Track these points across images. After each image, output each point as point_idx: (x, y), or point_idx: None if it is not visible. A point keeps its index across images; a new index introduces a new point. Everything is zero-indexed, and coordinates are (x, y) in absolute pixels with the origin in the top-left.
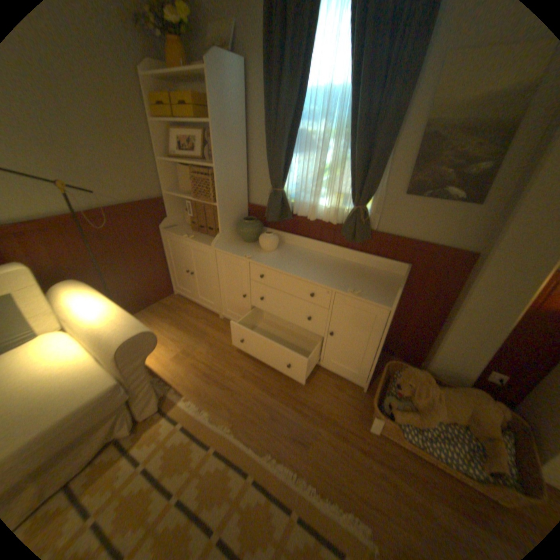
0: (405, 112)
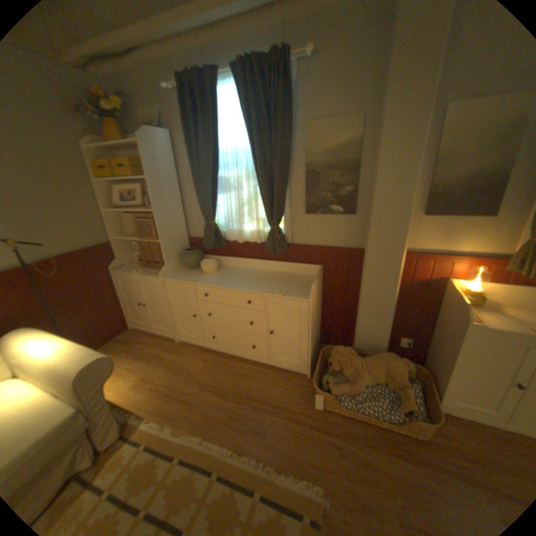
0: (288, 159)
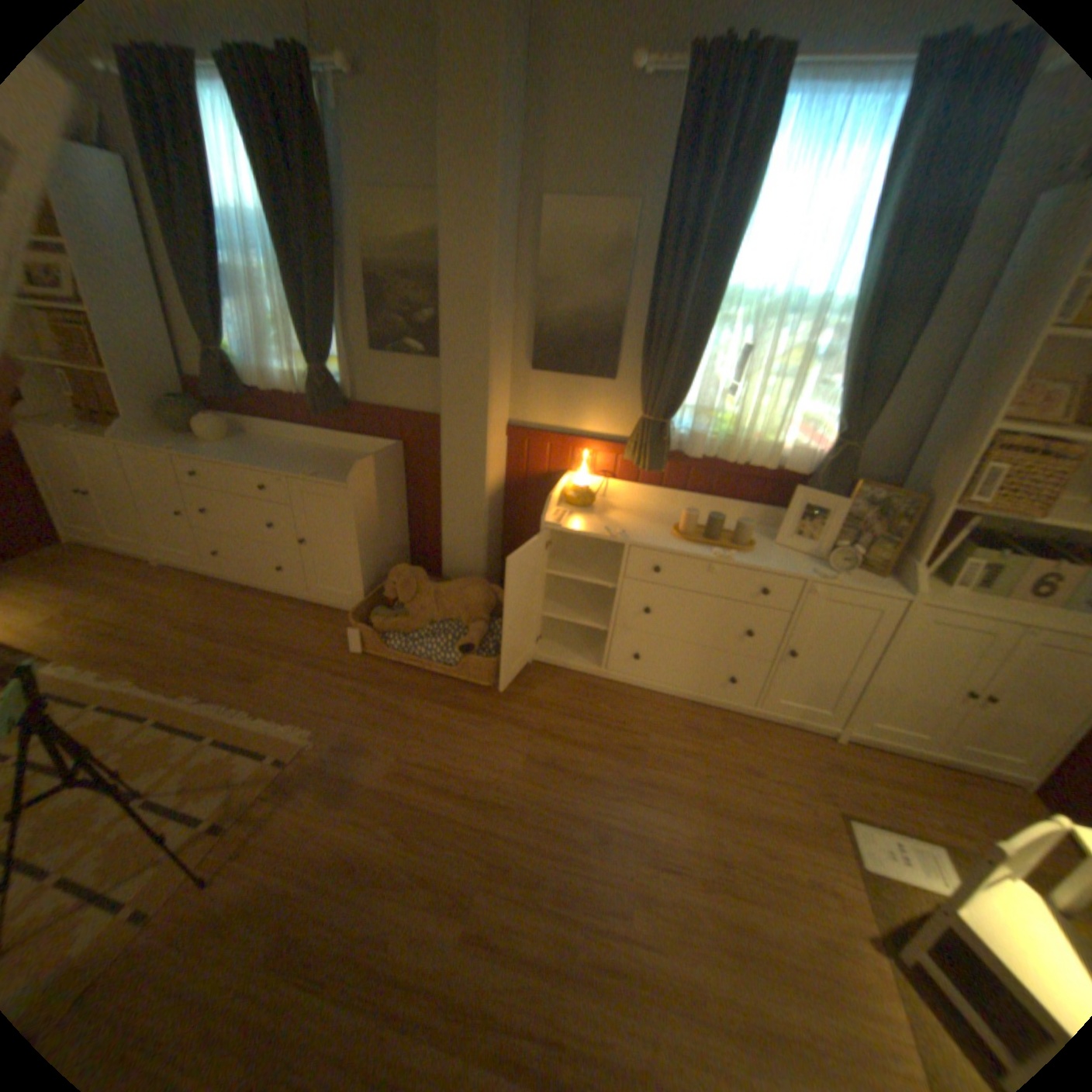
0: (329, 251)
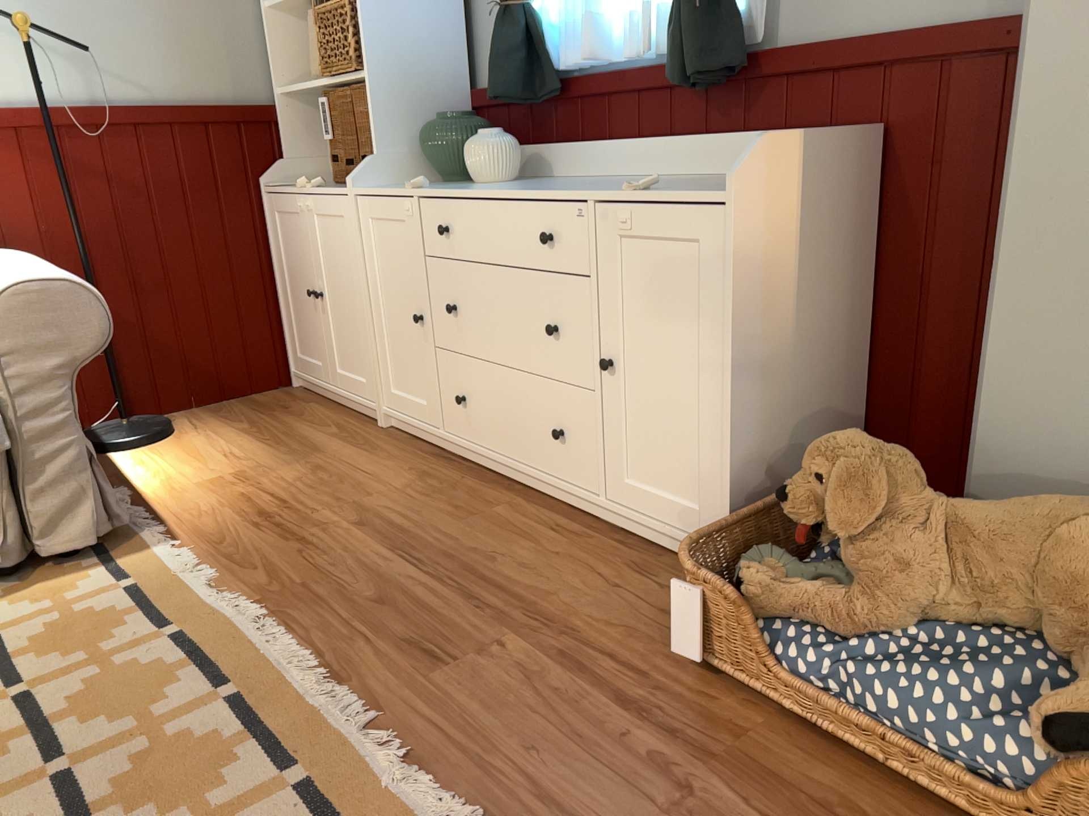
0: None
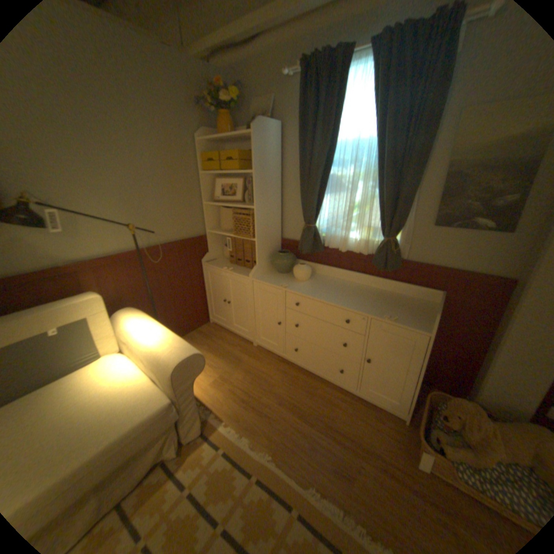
0: (428, 156)
